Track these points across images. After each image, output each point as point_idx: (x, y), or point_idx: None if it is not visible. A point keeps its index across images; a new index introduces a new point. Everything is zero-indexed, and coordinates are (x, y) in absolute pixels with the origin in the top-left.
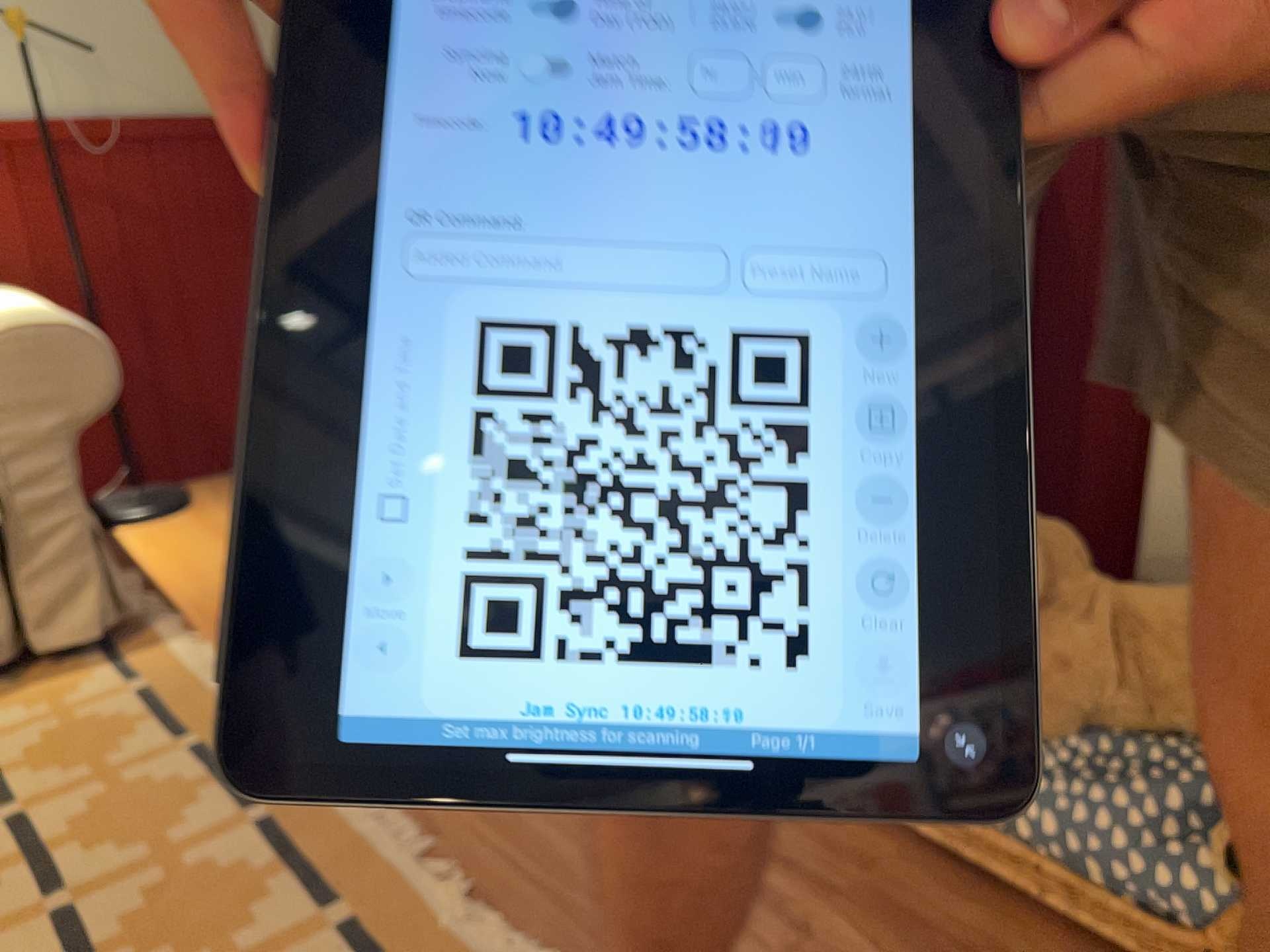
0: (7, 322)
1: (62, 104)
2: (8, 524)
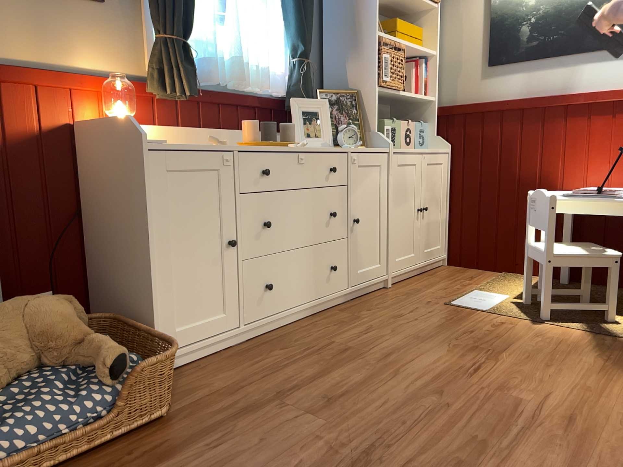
0: None
1: None
2: None
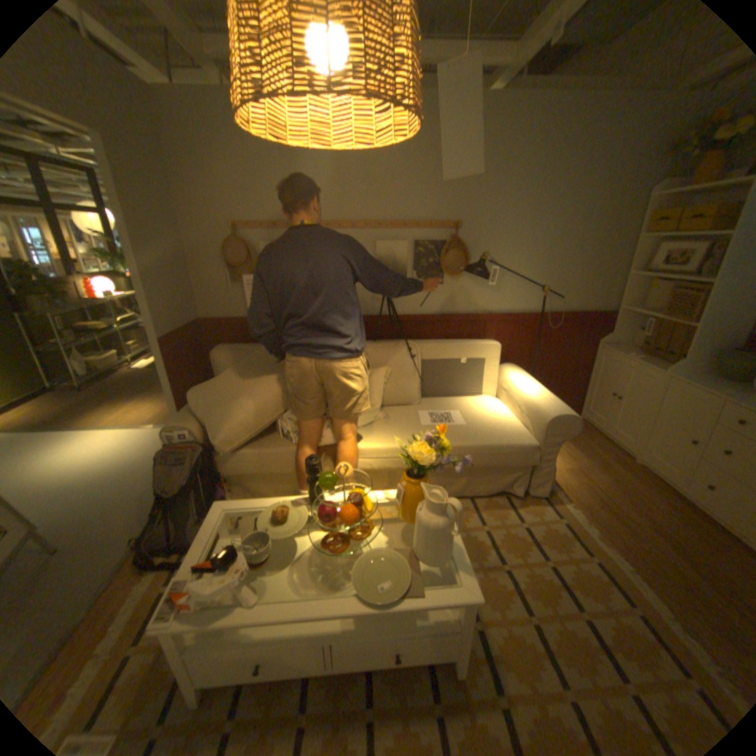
0: (555, 410)
1: (547, 313)
2: (538, 463)
